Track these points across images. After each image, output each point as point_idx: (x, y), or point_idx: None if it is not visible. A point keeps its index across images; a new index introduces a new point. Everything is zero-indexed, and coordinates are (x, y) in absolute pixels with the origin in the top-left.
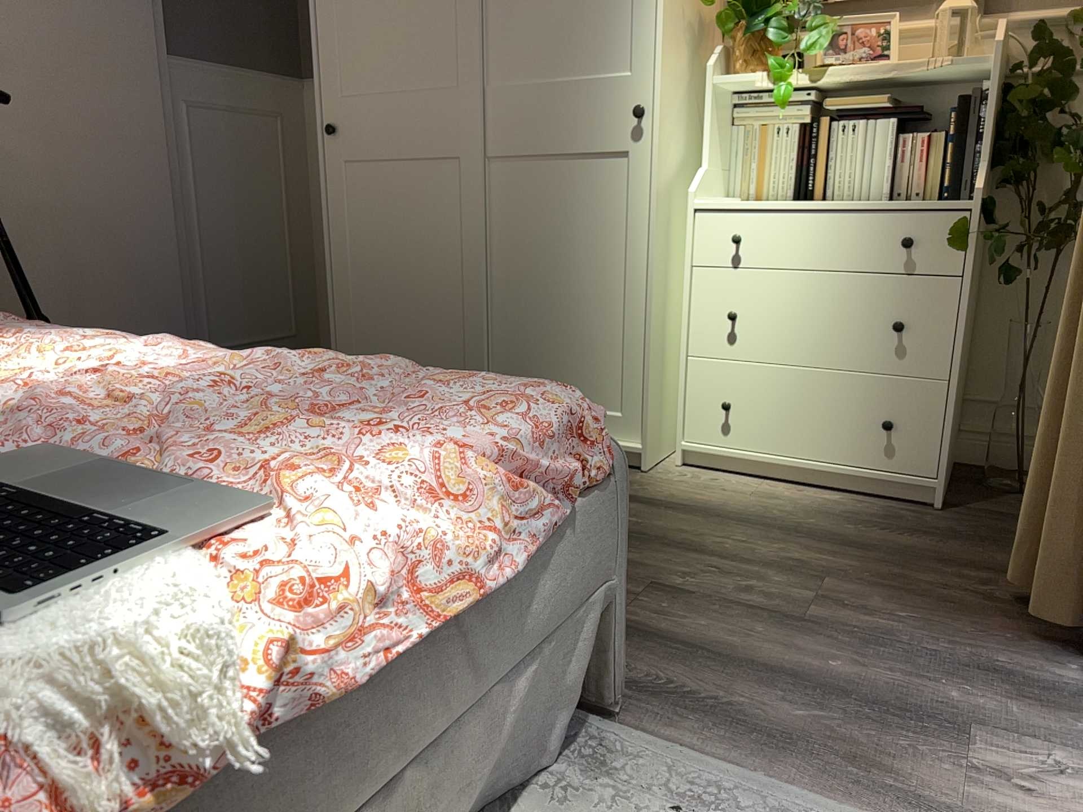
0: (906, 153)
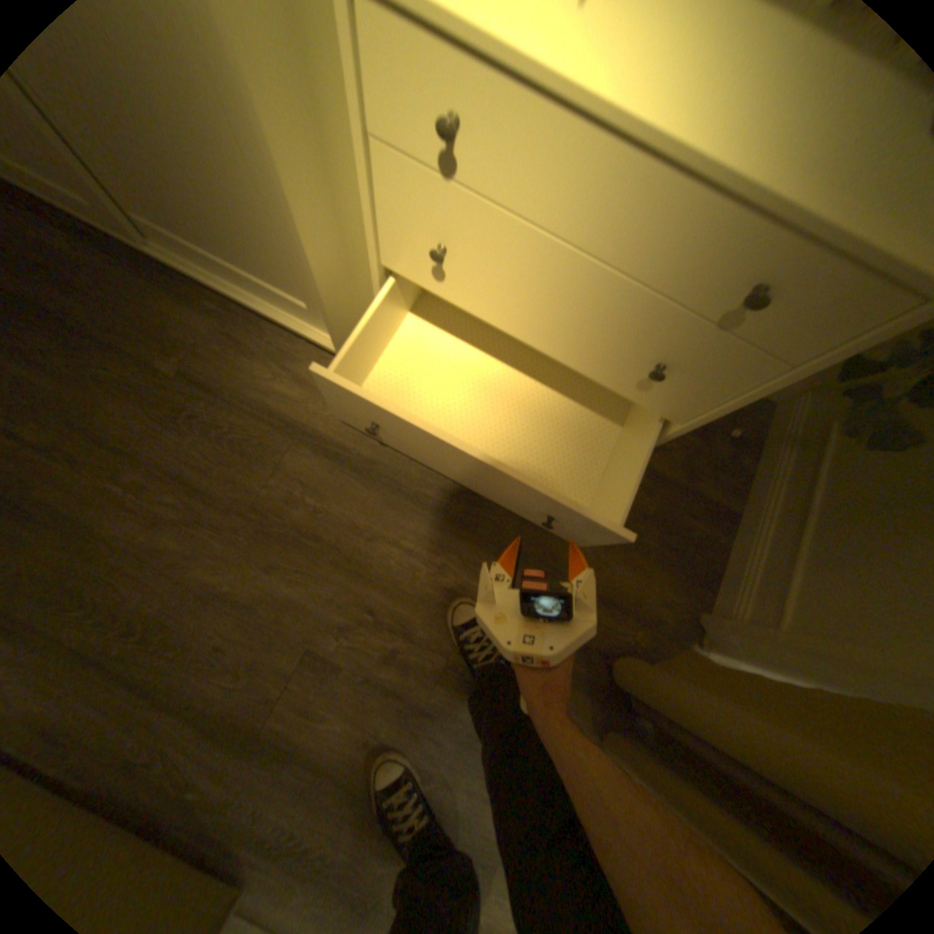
0: None
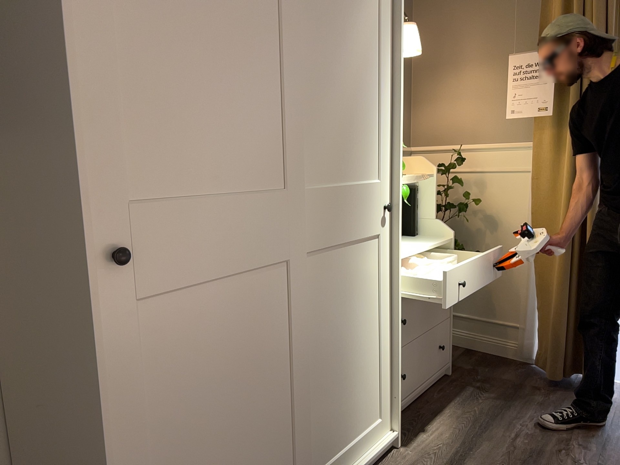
0: None
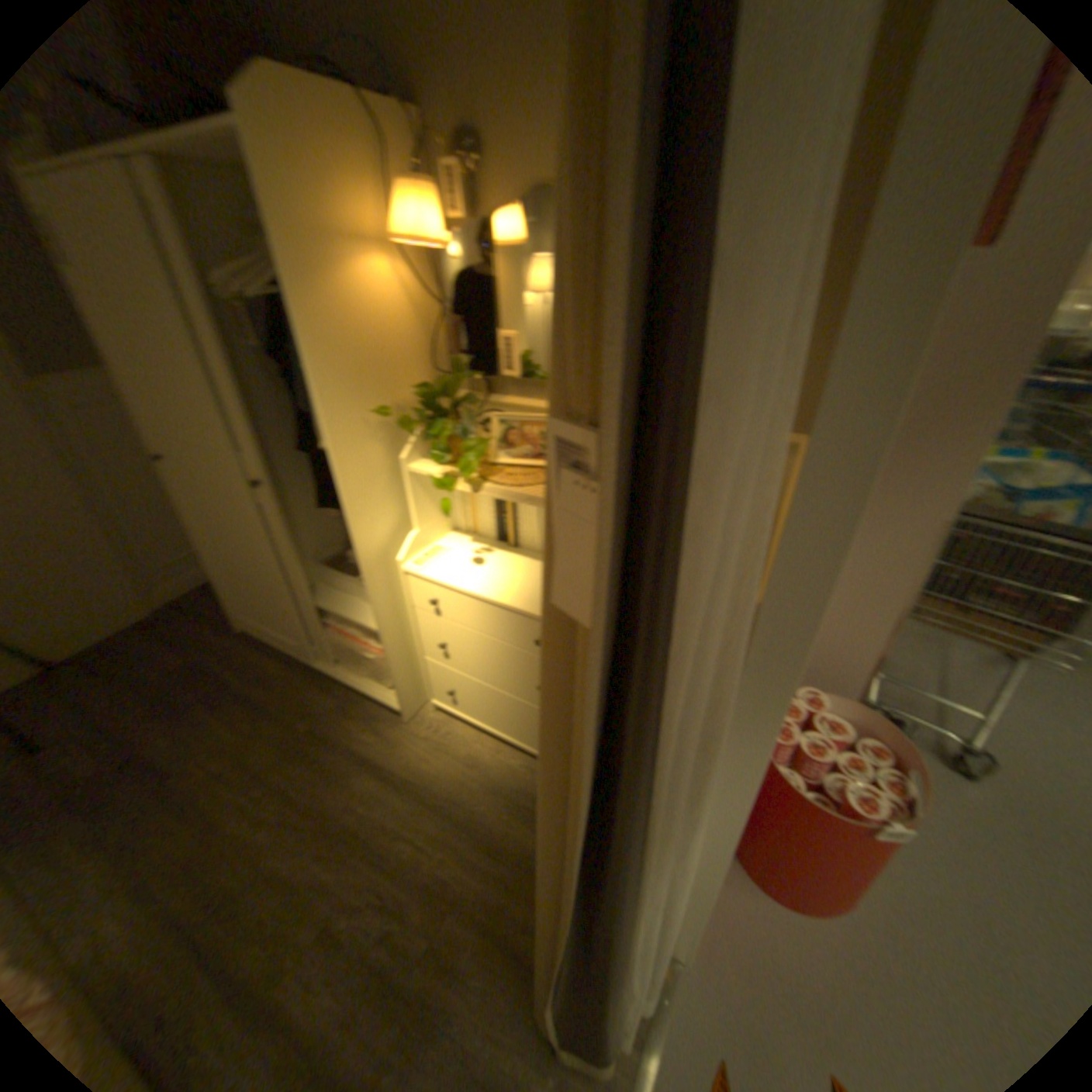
0: None
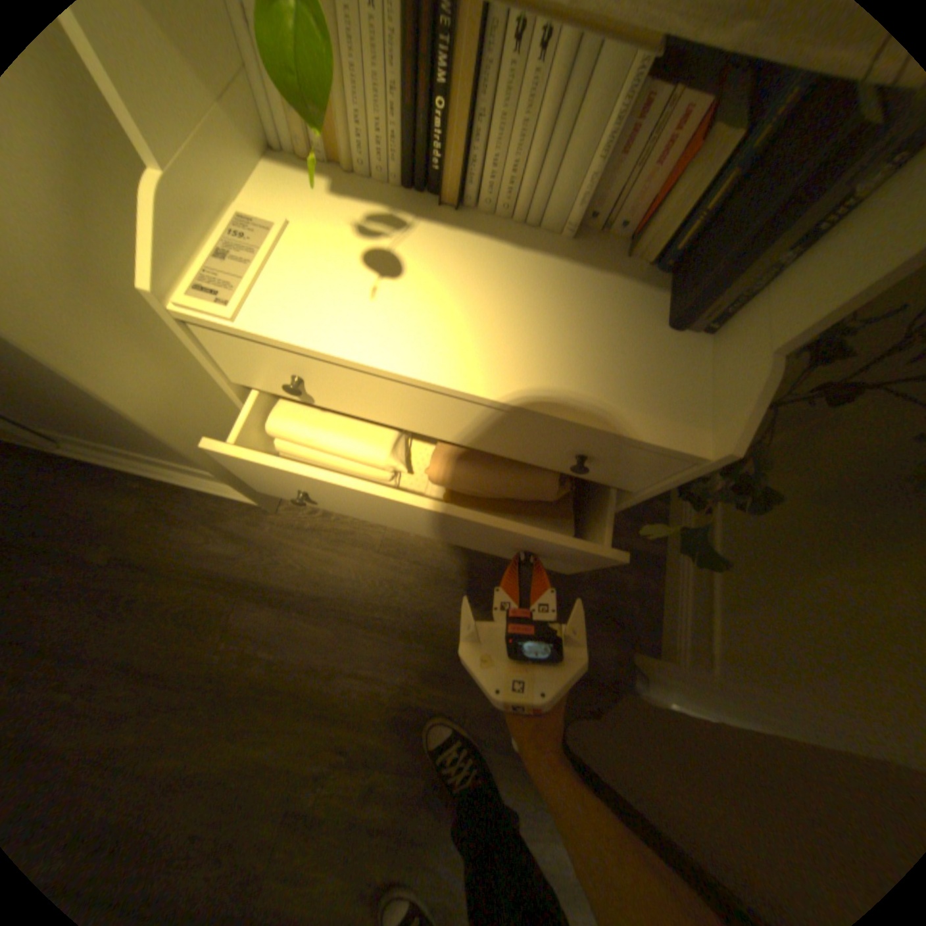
0: (641, 133)
